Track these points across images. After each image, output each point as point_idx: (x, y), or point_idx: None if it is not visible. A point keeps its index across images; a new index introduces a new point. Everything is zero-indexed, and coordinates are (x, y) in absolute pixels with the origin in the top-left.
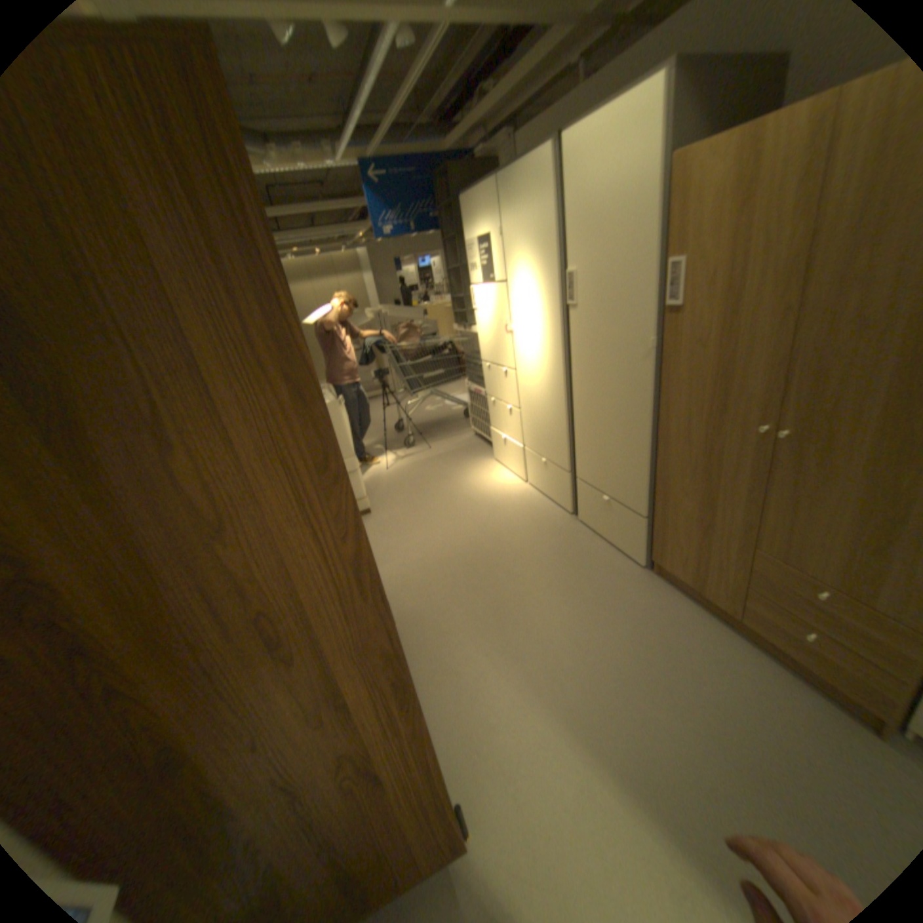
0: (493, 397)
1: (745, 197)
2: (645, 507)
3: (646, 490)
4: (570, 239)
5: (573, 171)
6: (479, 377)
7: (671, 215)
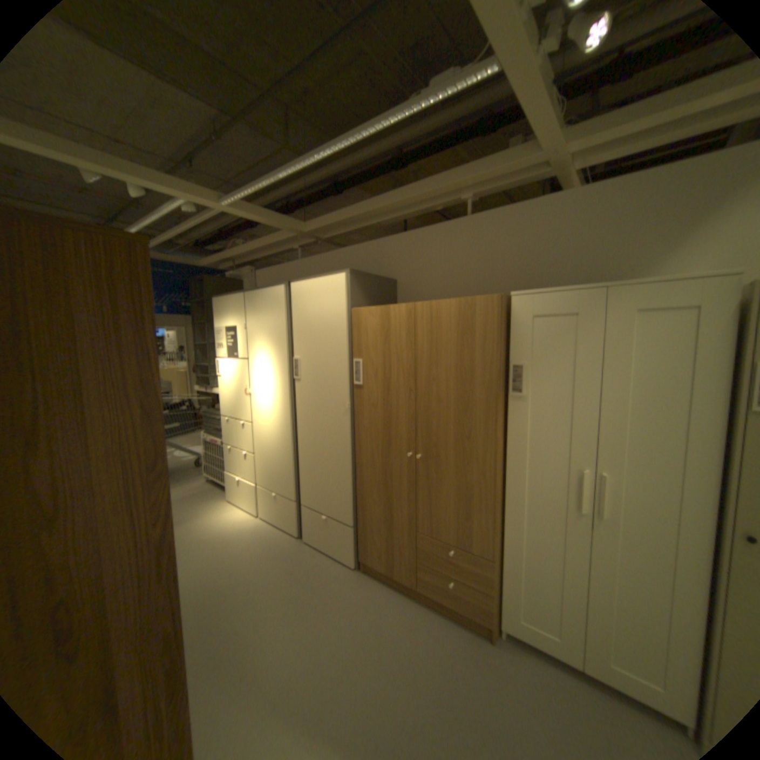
0: (230, 445)
1: (387, 336)
2: (352, 518)
3: (351, 505)
4: (296, 339)
5: (298, 303)
6: (217, 428)
7: (354, 338)
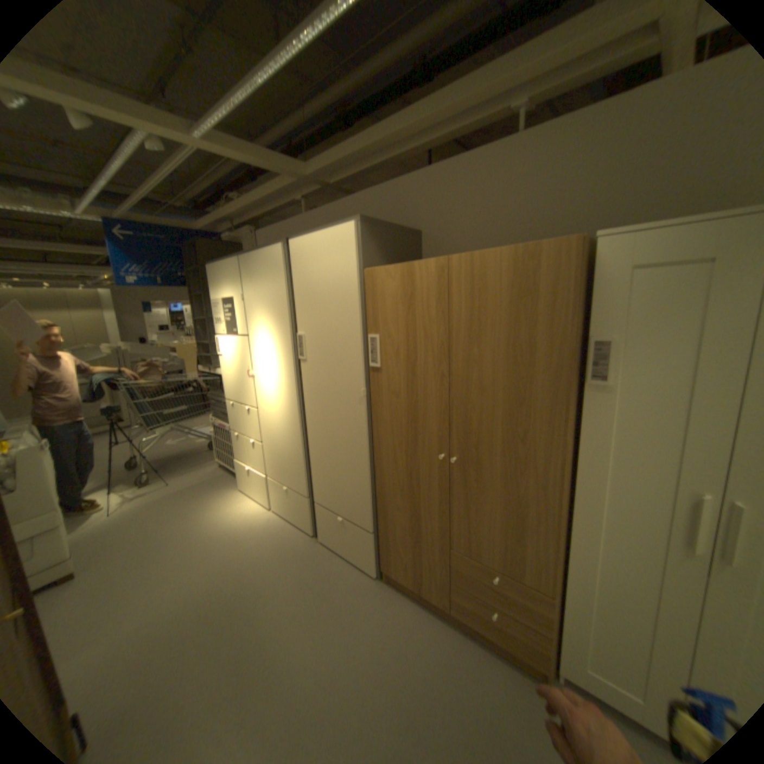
0: (237, 432)
1: (410, 304)
2: (371, 524)
3: (370, 509)
4: (299, 312)
5: (300, 266)
6: (224, 412)
7: (368, 307)
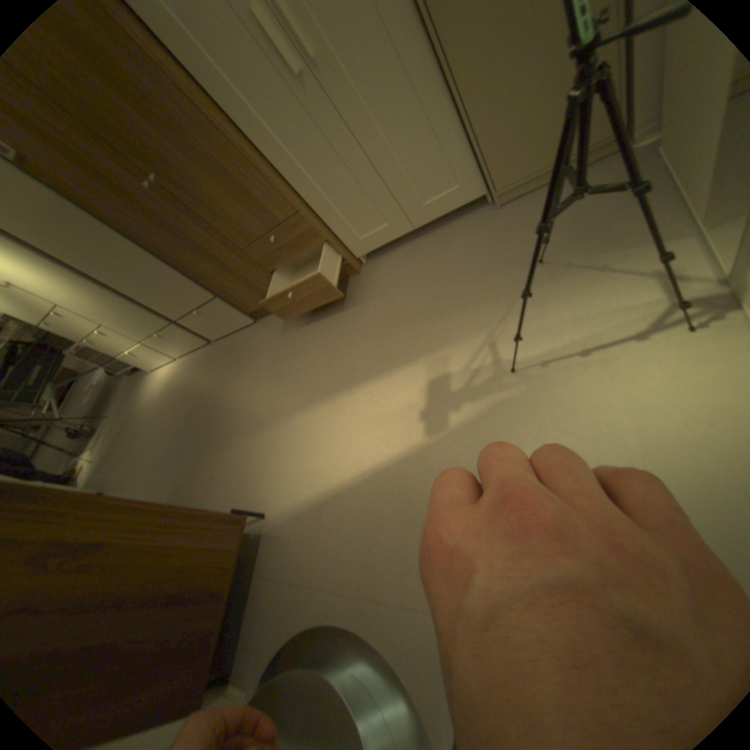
0: (83, 338)
1: None
2: (206, 292)
3: (192, 283)
4: None
5: None
6: (61, 338)
7: None
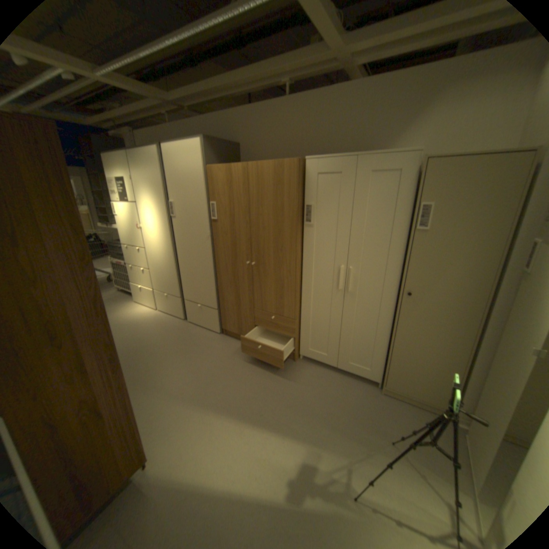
0: (131, 264)
1: (230, 186)
2: (216, 304)
3: (215, 296)
4: (169, 187)
5: (168, 160)
6: (119, 253)
7: (209, 186)
